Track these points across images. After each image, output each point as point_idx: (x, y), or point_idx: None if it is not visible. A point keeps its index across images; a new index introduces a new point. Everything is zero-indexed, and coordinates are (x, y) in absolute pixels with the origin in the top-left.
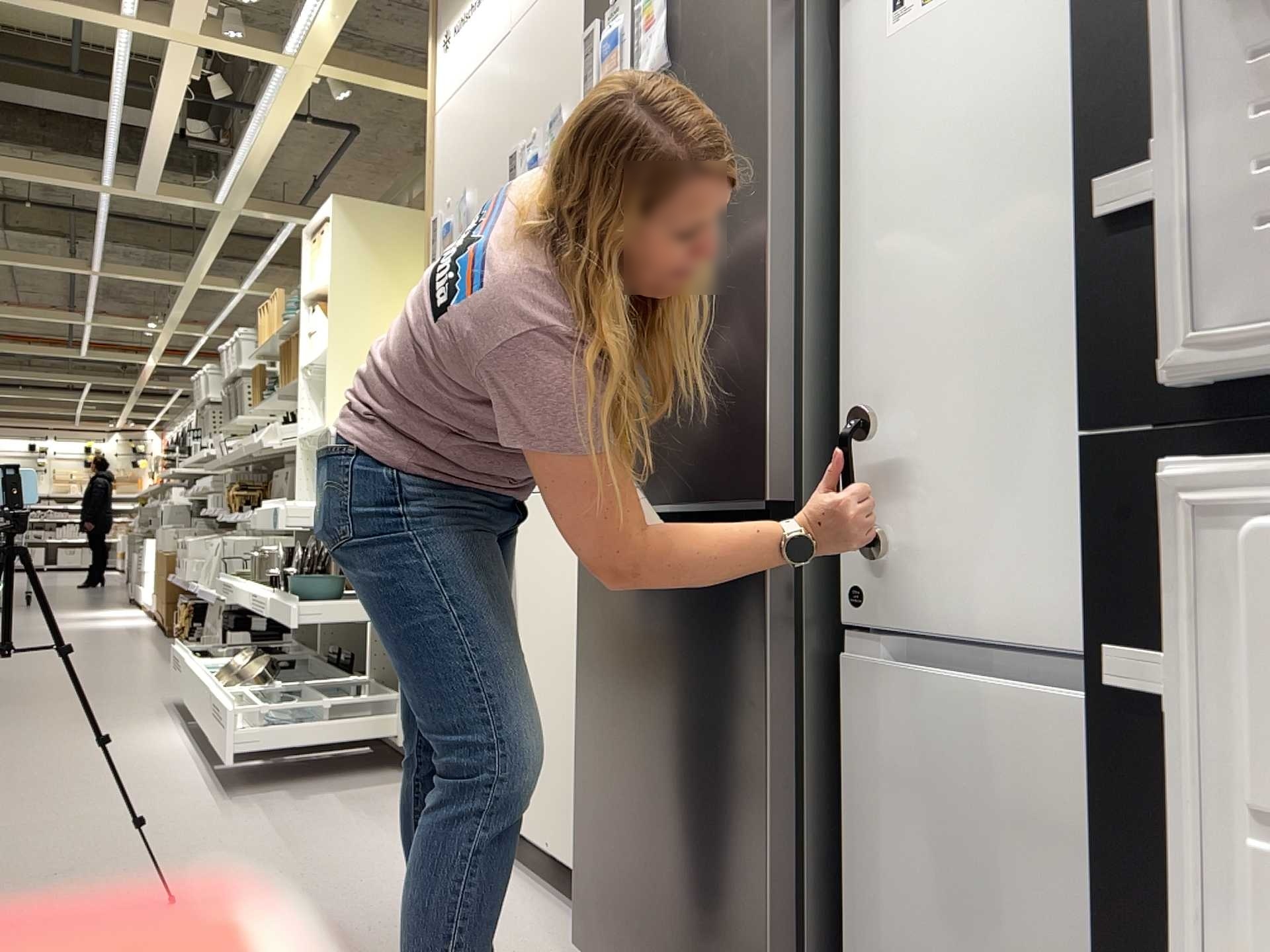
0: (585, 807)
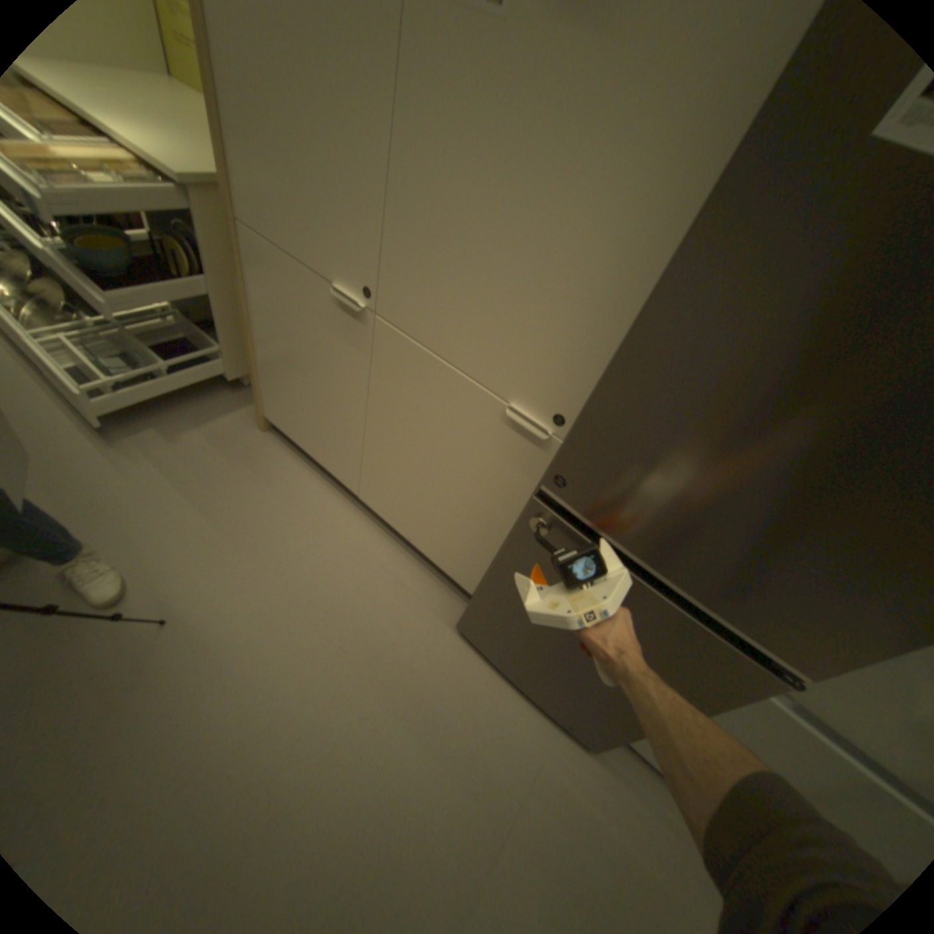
0: (484, 597)
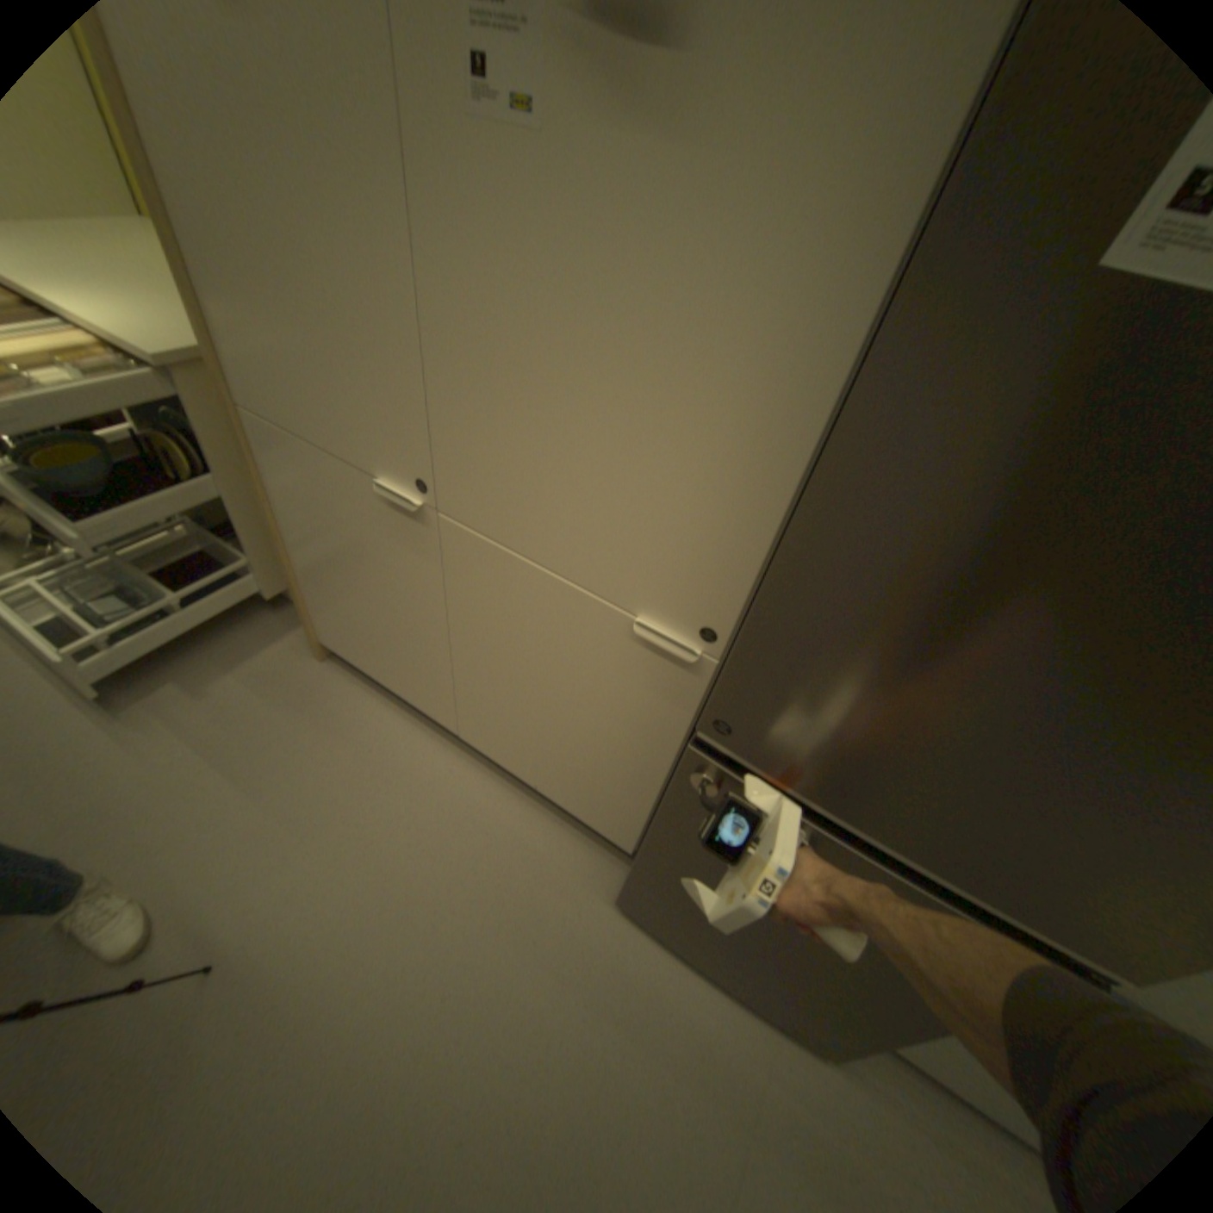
0: (646, 868)
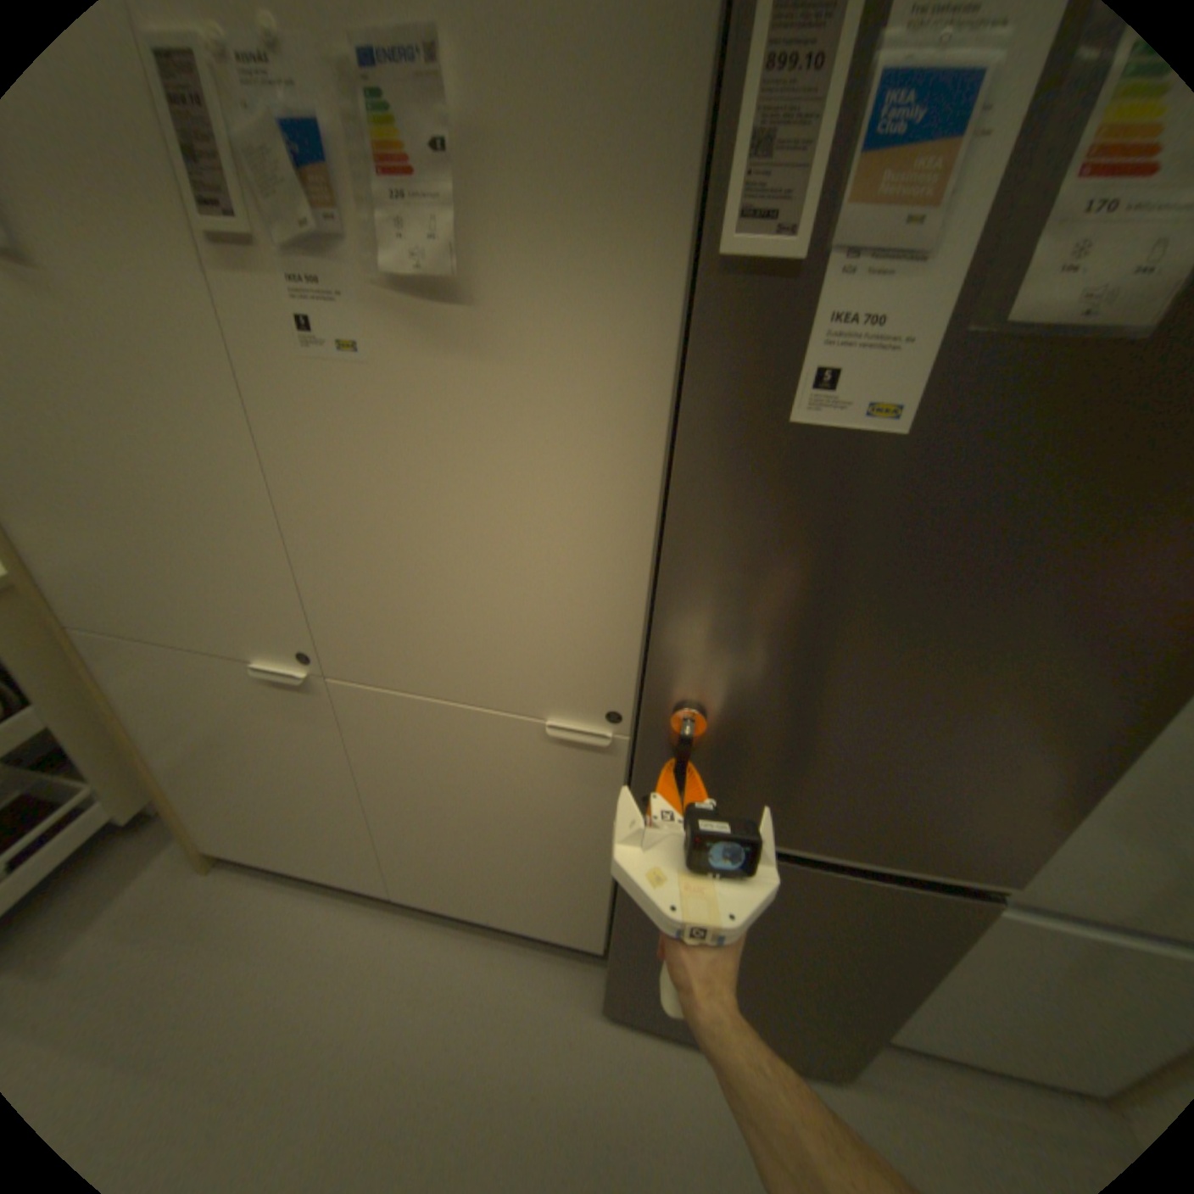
0: (621, 961)
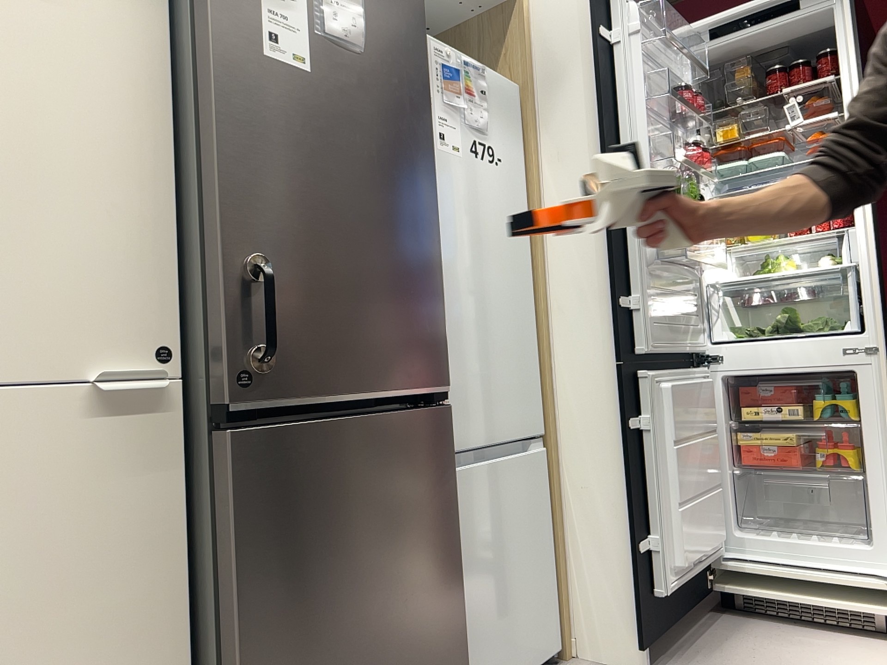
0: None
